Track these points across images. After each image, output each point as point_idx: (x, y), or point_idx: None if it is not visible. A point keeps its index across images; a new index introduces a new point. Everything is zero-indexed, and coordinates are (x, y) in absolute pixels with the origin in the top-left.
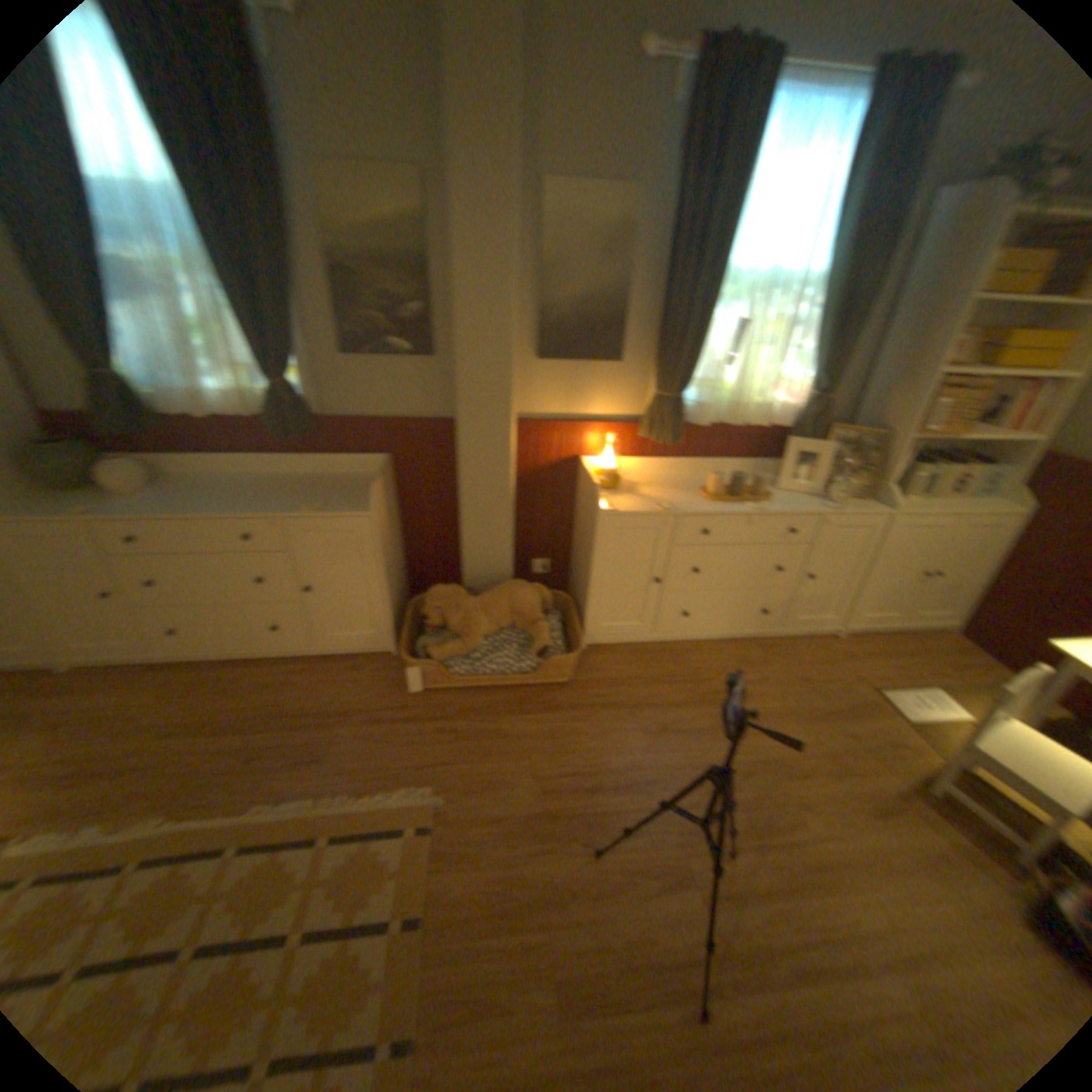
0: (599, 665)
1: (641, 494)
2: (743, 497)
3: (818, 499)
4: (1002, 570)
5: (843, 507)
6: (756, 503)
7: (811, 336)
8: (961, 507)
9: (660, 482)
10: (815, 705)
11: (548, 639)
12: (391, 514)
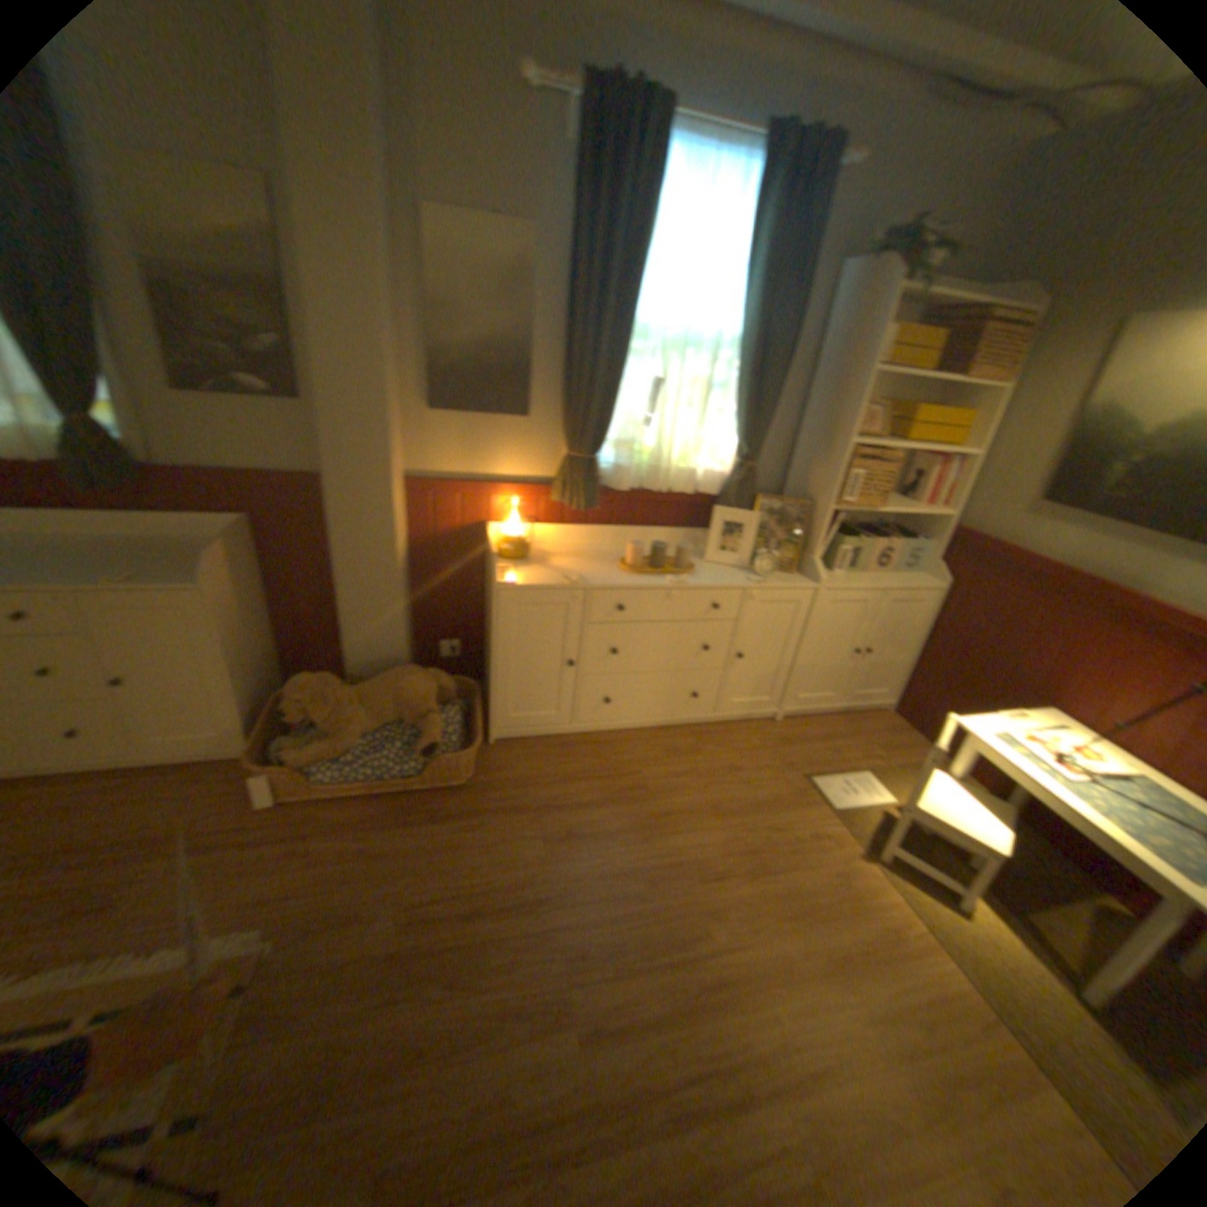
0: (507, 762)
1: (552, 565)
2: (665, 569)
3: (744, 572)
4: (927, 645)
5: (767, 580)
6: (677, 575)
7: (729, 400)
8: (884, 580)
9: (579, 552)
10: (741, 795)
11: (438, 734)
12: (242, 586)
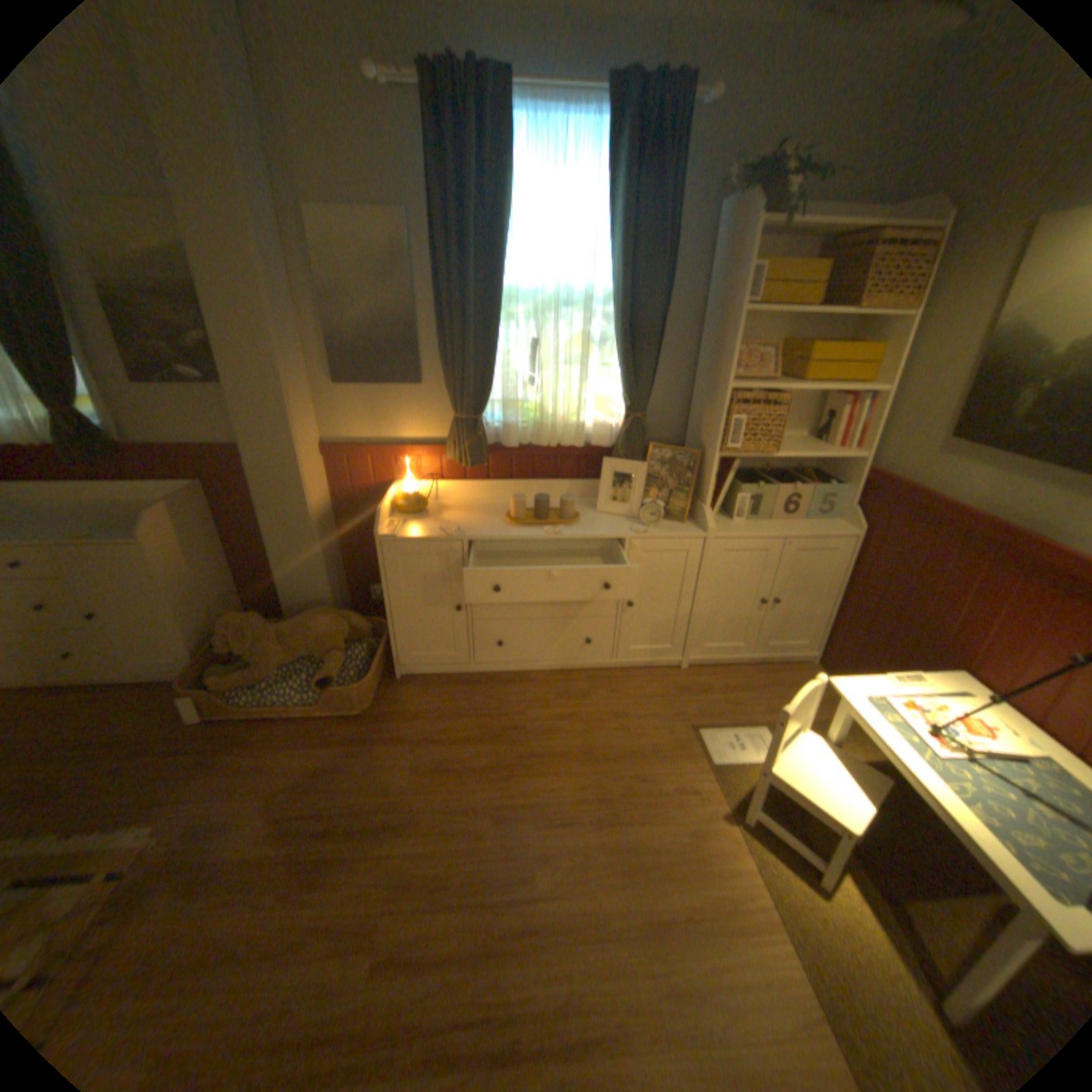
0: (406, 697)
1: (443, 519)
2: (549, 520)
3: (633, 522)
4: (846, 595)
5: (651, 529)
6: (558, 526)
7: (610, 354)
8: (790, 528)
9: (477, 506)
10: (617, 742)
11: (332, 670)
12: (188, 541)
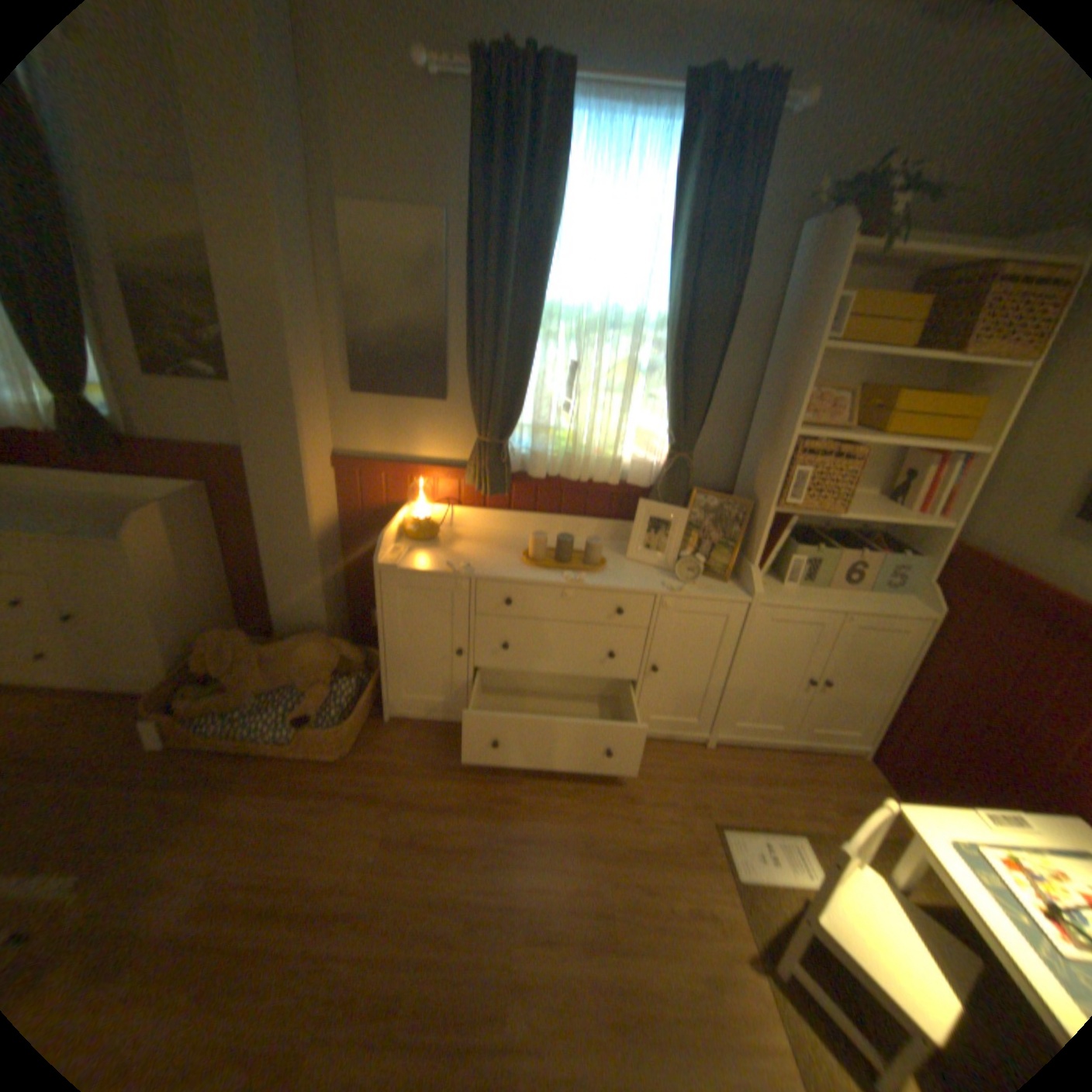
0: (391, 745)
1: (453, 550)
2: (572, 564)
3: (667, 575)
4: (915, 687)
5: (688, 587)
6: (581, 573)
7: (658, 384)
8: (852, 601)
9: (493, 538)
10: (625, 836)
11: (312, 709)
12: (181, 547)
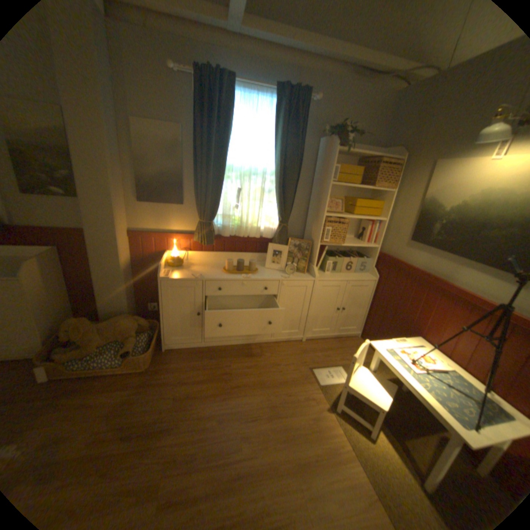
0: (168, 360)
1: (191, 269)
2: (244, 271)
3: (282, 272)
4: (371, 306)
5: (291, 276)
6: (248, 274)
7: (272, 197)
8: (348, 276)
9: (207, 263)
10: (276, 378)
11: (130, 347)
12: (47, 279)
